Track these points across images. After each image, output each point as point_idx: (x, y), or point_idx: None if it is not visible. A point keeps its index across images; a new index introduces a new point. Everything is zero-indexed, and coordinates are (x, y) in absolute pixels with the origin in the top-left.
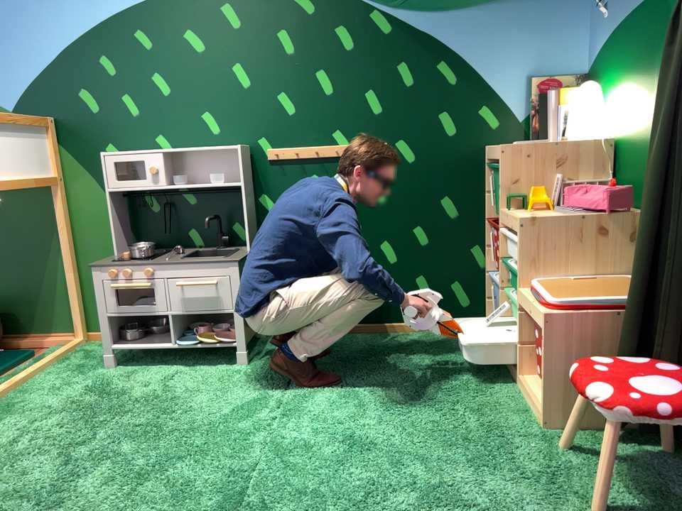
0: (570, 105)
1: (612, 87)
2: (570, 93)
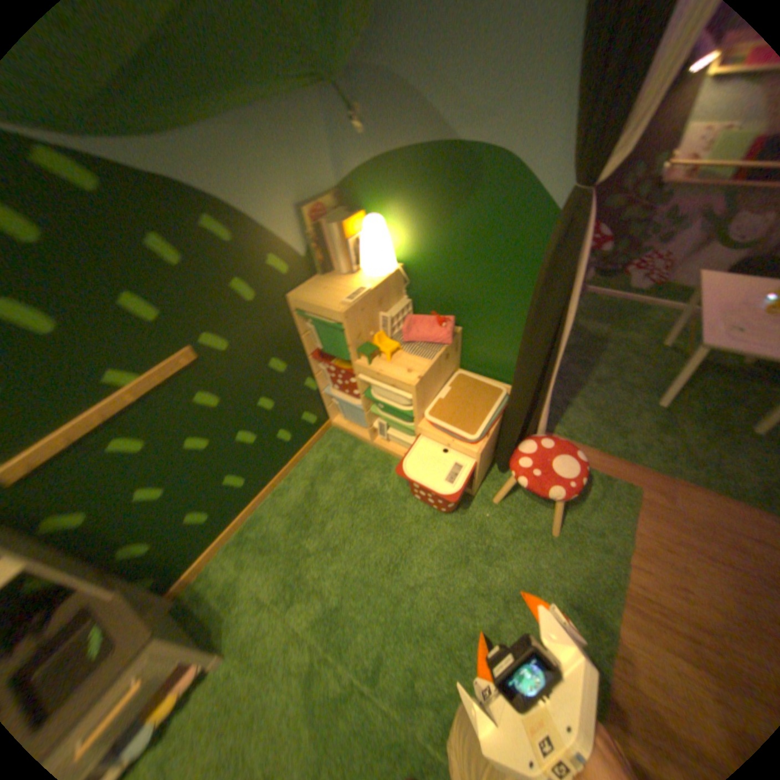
0: (357, 237)
1: (388, 215)
2: (353, 224)
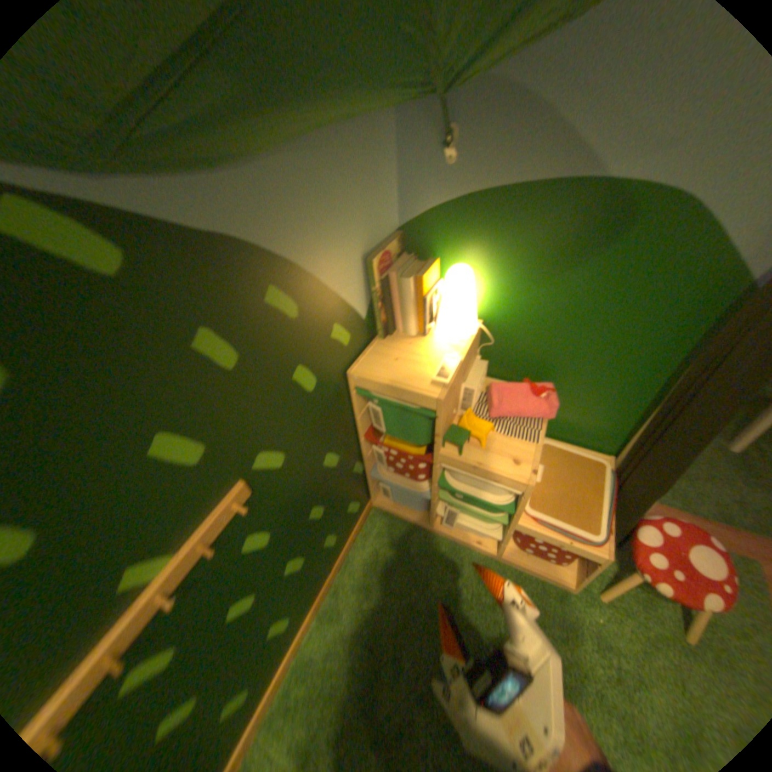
0: (433, 291)
1: (472, 263)
2: (431, 276)
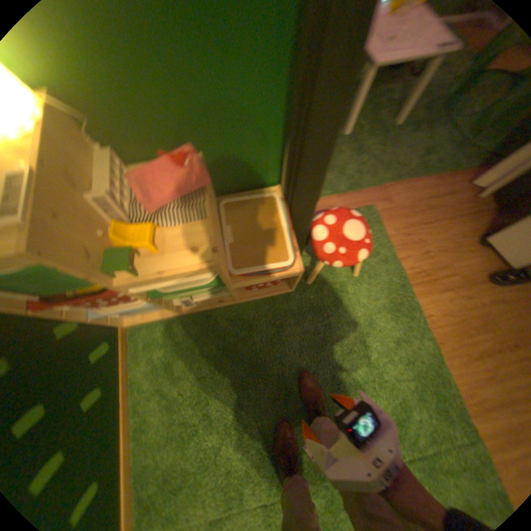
0: None
1: None
2: None
